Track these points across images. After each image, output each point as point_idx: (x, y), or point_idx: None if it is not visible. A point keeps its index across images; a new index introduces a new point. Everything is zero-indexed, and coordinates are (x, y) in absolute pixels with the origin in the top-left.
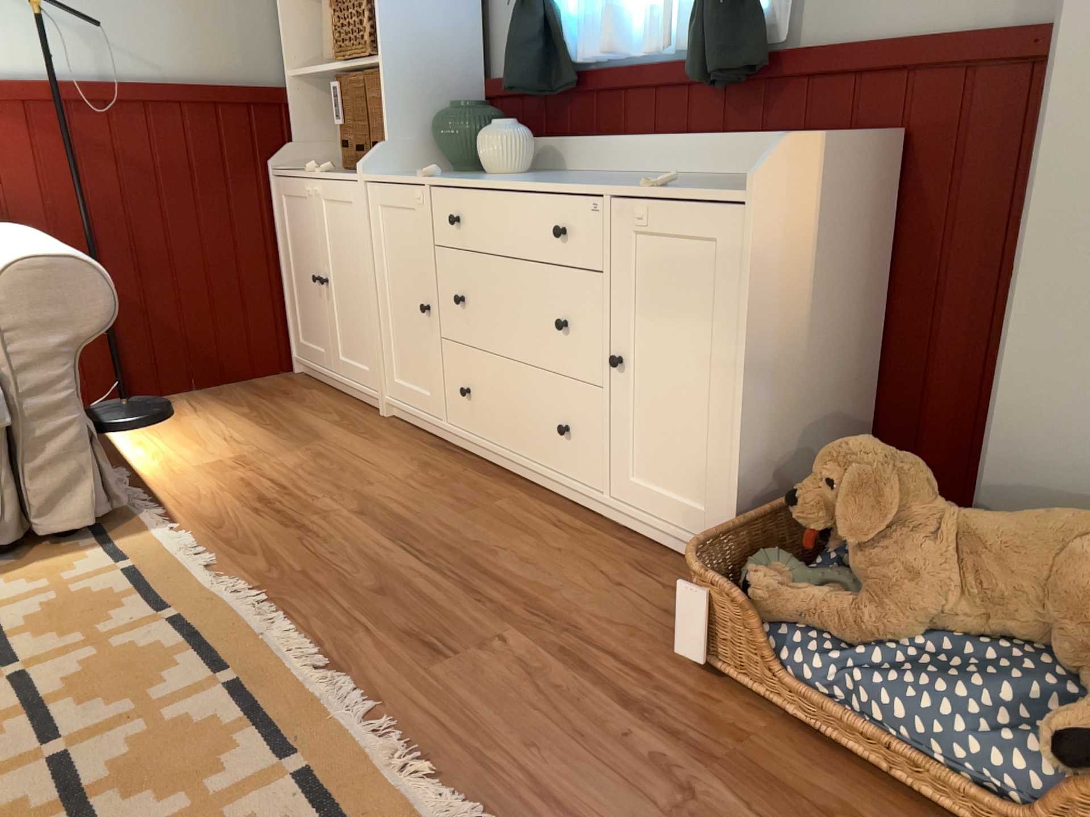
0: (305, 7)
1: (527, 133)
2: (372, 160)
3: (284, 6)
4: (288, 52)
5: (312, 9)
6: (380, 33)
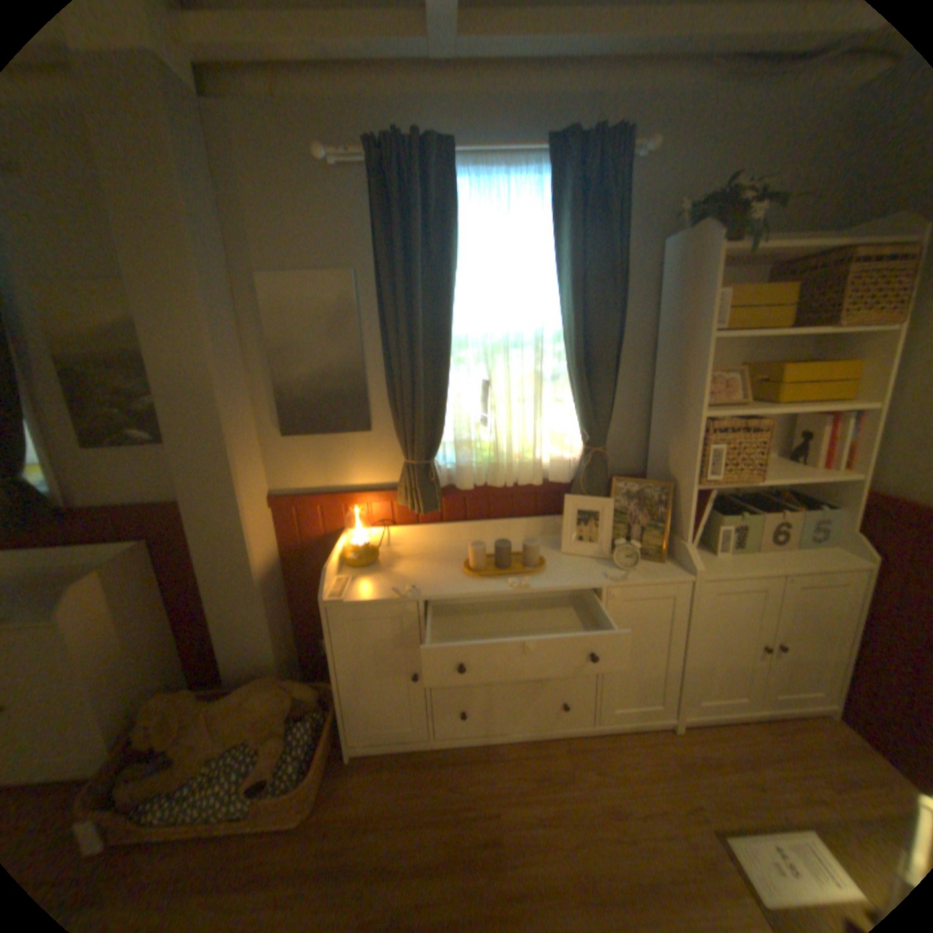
0: None
1: None
2: None
3: None
4: None
5: None
6: None
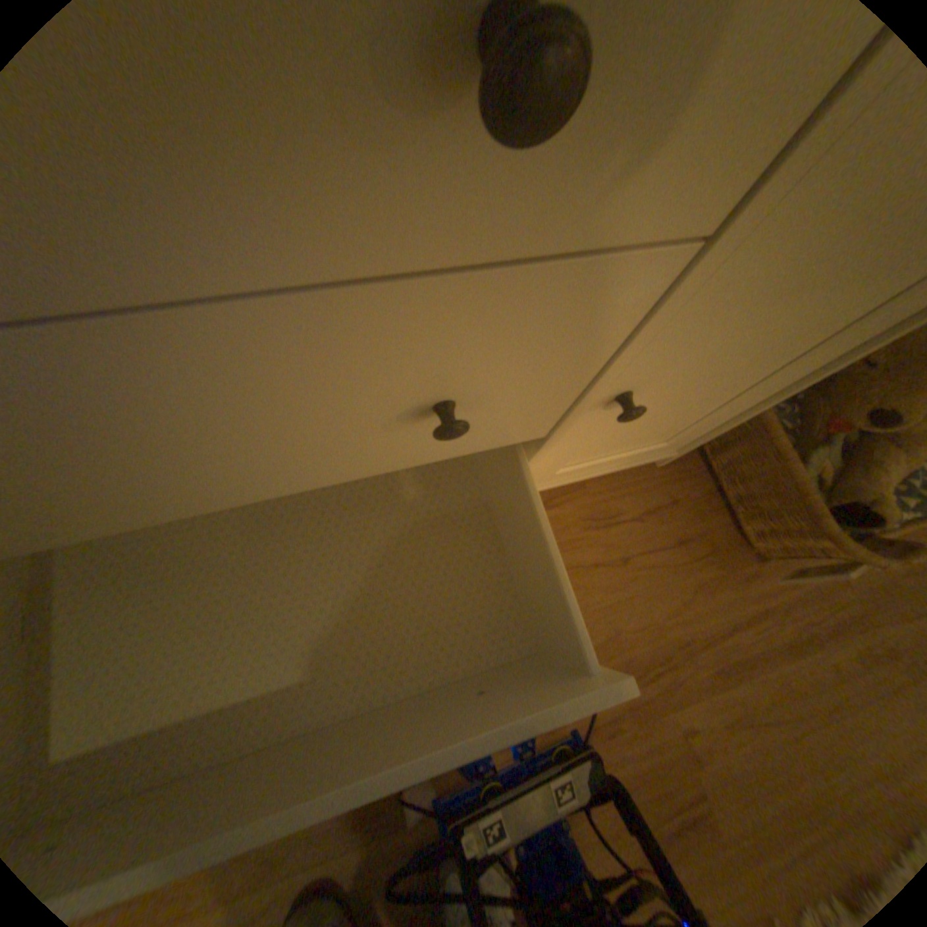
0: None
1: None
2: None
3: None
4: None
5: None
6: None
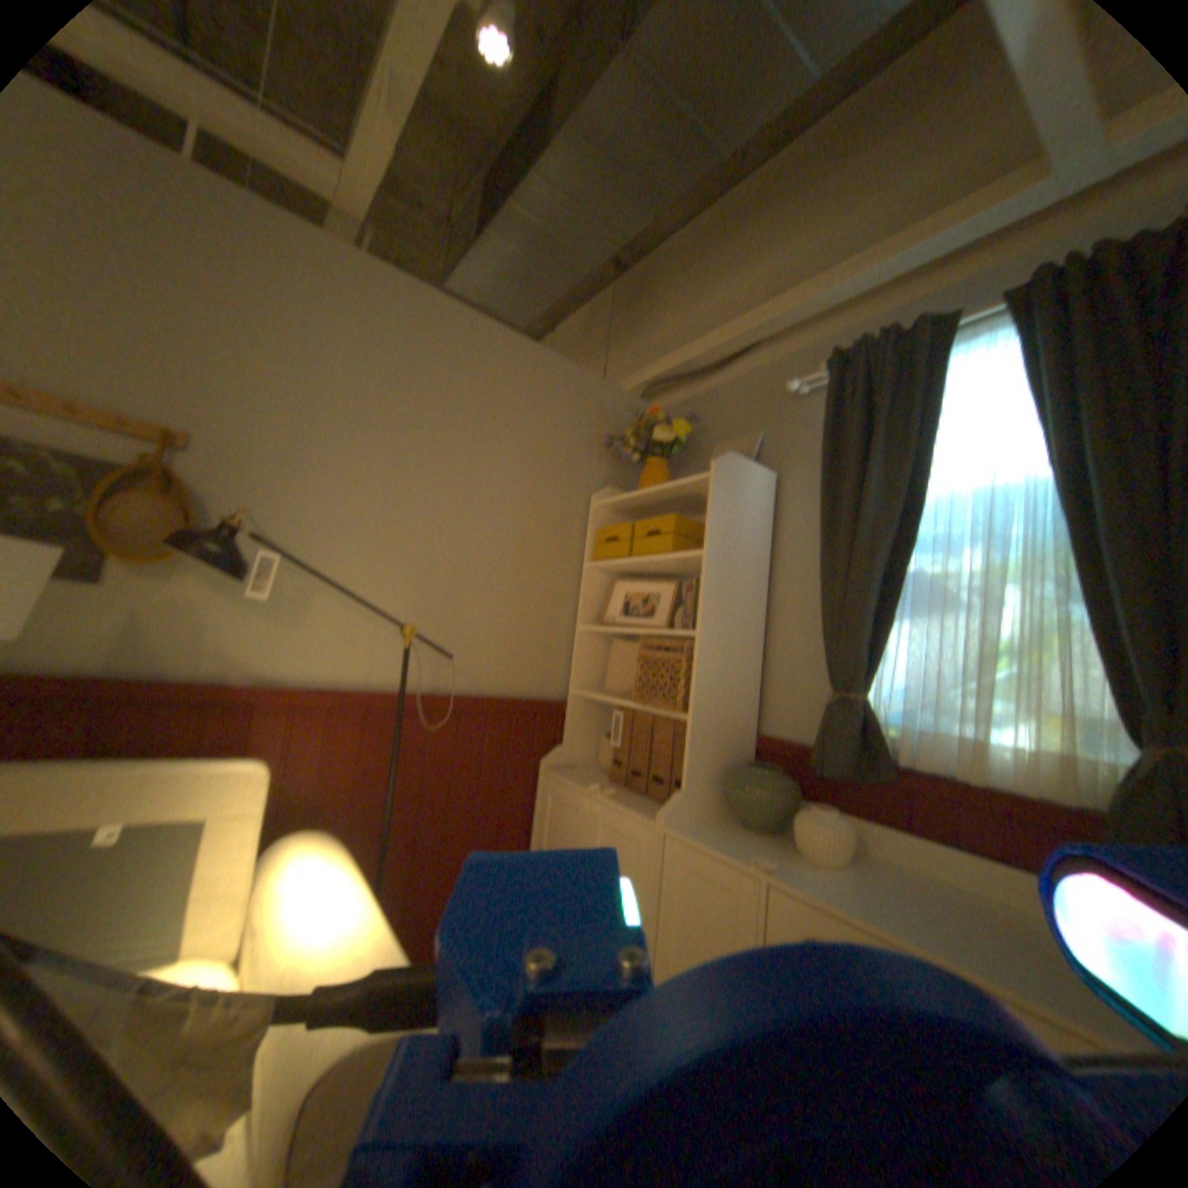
0: (595, 640)
1: (853, 824)
2: (675, 811)
3: (580, 638)
4: (576, 673)
5: (599, 641)
6: (695, 696)
